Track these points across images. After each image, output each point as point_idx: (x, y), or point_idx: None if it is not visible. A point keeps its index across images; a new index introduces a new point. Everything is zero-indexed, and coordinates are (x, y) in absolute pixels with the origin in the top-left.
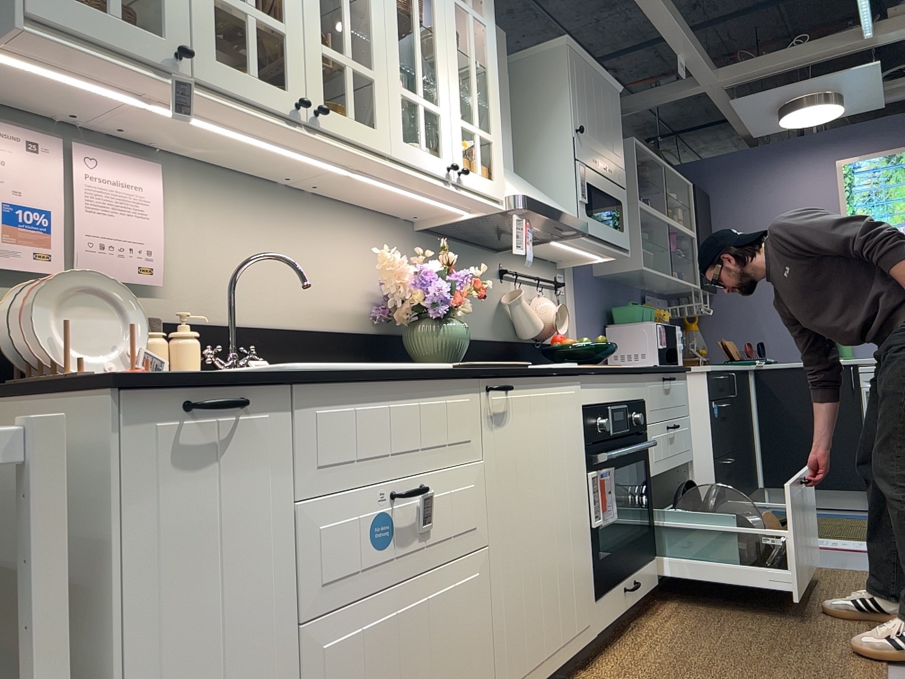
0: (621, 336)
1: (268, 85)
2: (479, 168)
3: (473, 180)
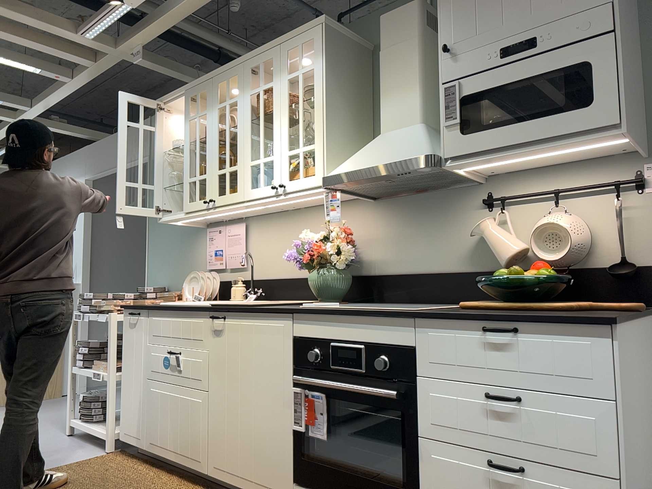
0: None
1: (200, 200)
2: (300, 173)
3: (294, 185)
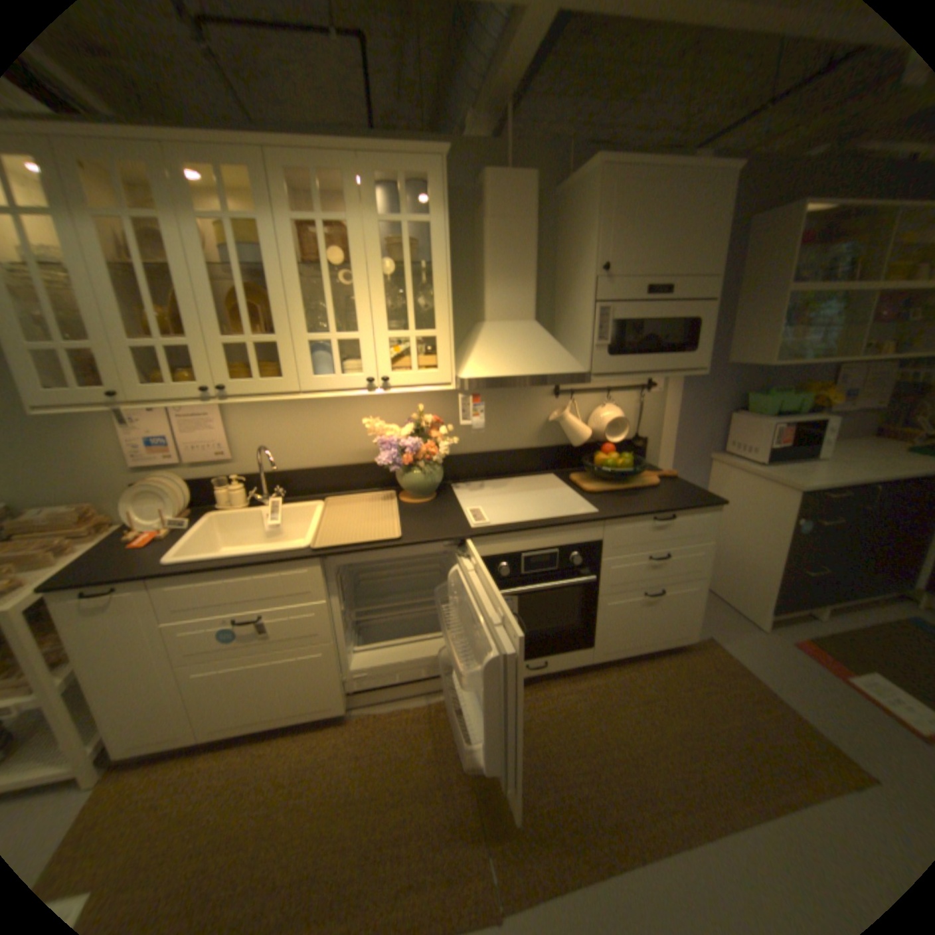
0: (744, 424)
1: (180, 384)
2: (414, 366)
3: (404, 379)
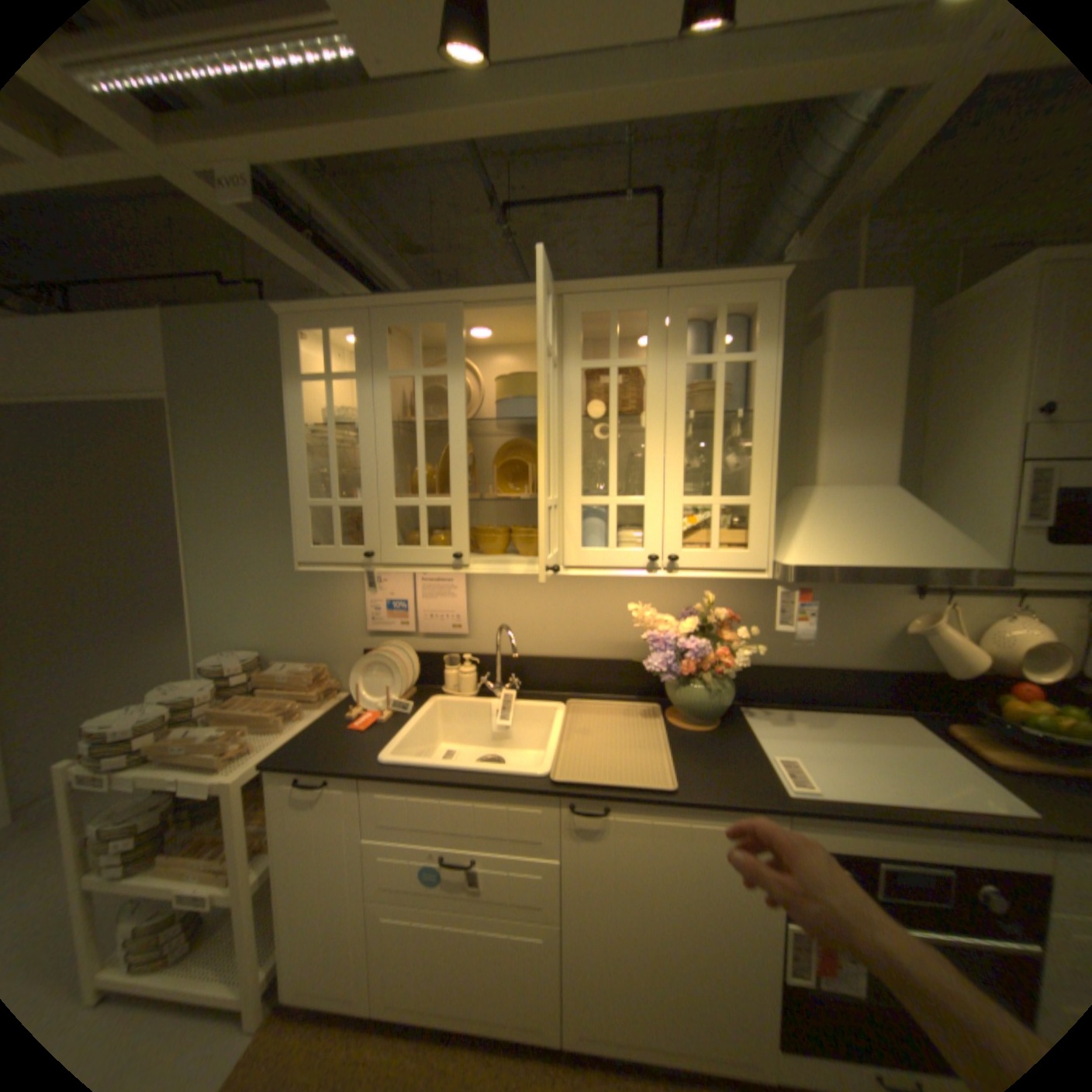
0: None
1: (437, 549)
2: (714, 544)
3: (698, 560)
